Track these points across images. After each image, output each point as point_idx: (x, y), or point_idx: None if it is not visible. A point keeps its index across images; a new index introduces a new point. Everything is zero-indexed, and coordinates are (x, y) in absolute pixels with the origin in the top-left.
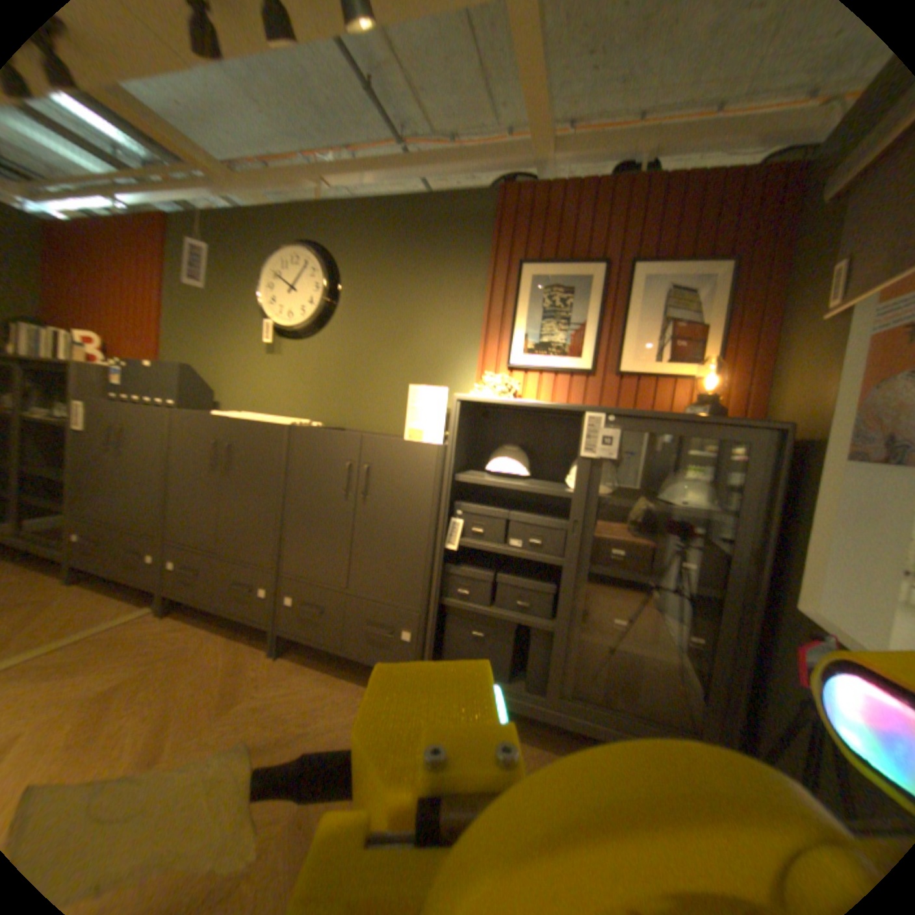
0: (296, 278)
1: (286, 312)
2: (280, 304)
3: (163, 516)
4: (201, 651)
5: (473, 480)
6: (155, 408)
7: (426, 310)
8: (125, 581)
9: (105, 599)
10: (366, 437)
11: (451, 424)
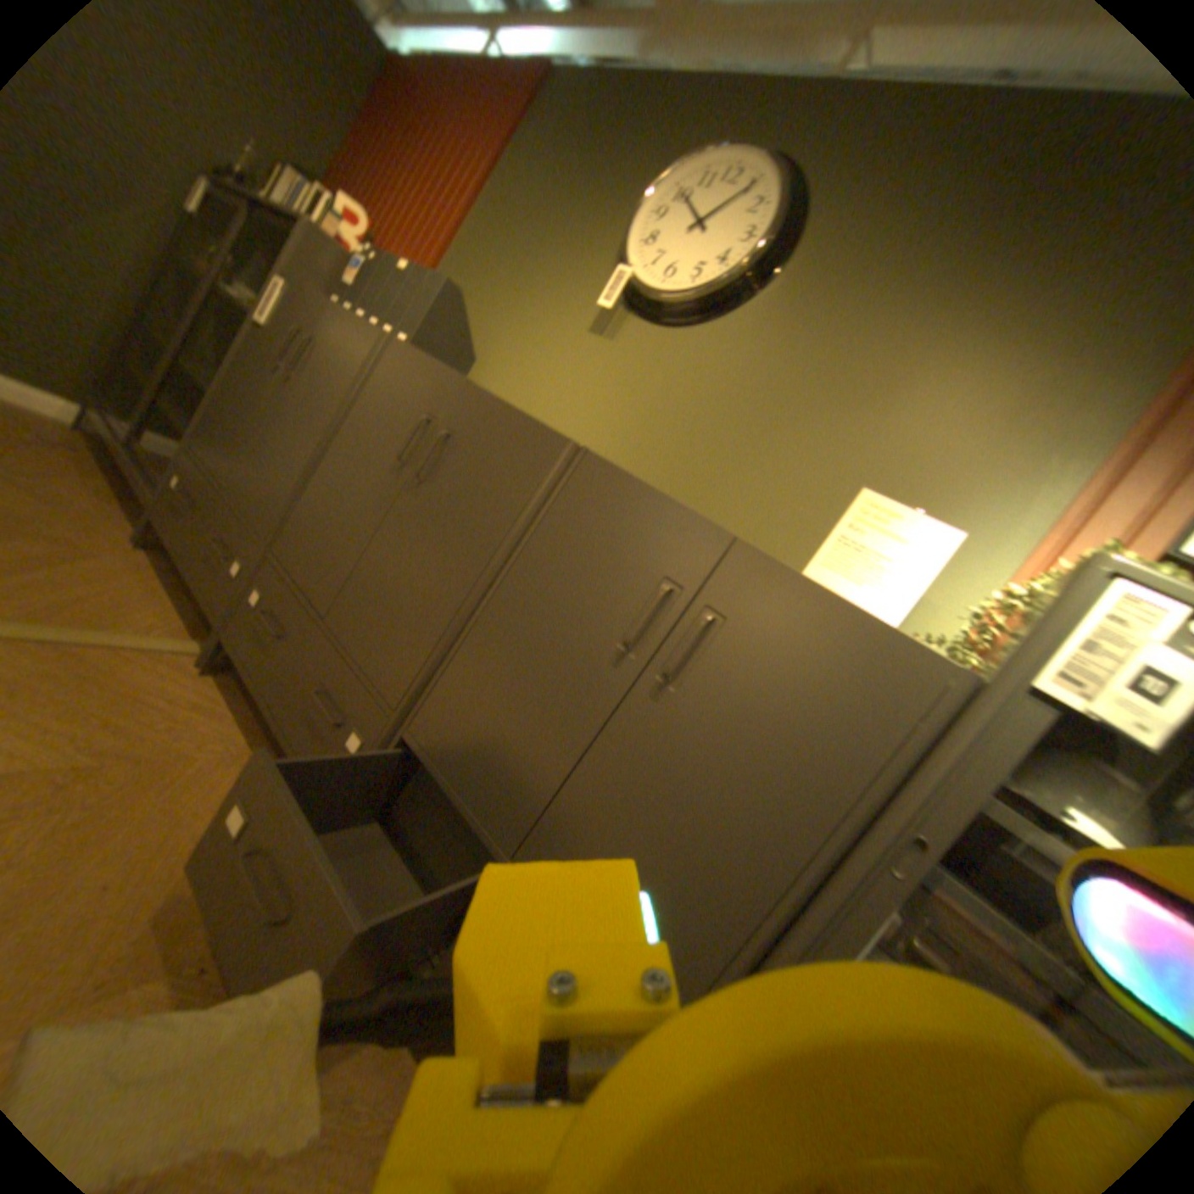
0: (716, 212)
1: (664, 270)
2: (662, 251)
3: (292, 514)
4: (202, 783)
5: (1009, 831)
6: (371, 328)
7: (975, 356)
8: (192, 585)
9: (157, 596)
10: (744, 554)
11: (1043, 639)
